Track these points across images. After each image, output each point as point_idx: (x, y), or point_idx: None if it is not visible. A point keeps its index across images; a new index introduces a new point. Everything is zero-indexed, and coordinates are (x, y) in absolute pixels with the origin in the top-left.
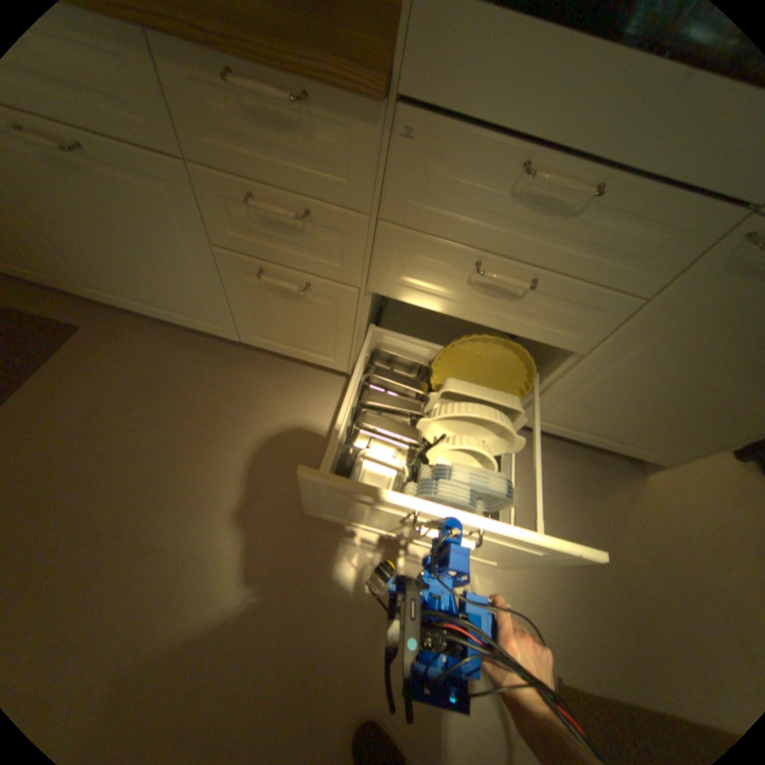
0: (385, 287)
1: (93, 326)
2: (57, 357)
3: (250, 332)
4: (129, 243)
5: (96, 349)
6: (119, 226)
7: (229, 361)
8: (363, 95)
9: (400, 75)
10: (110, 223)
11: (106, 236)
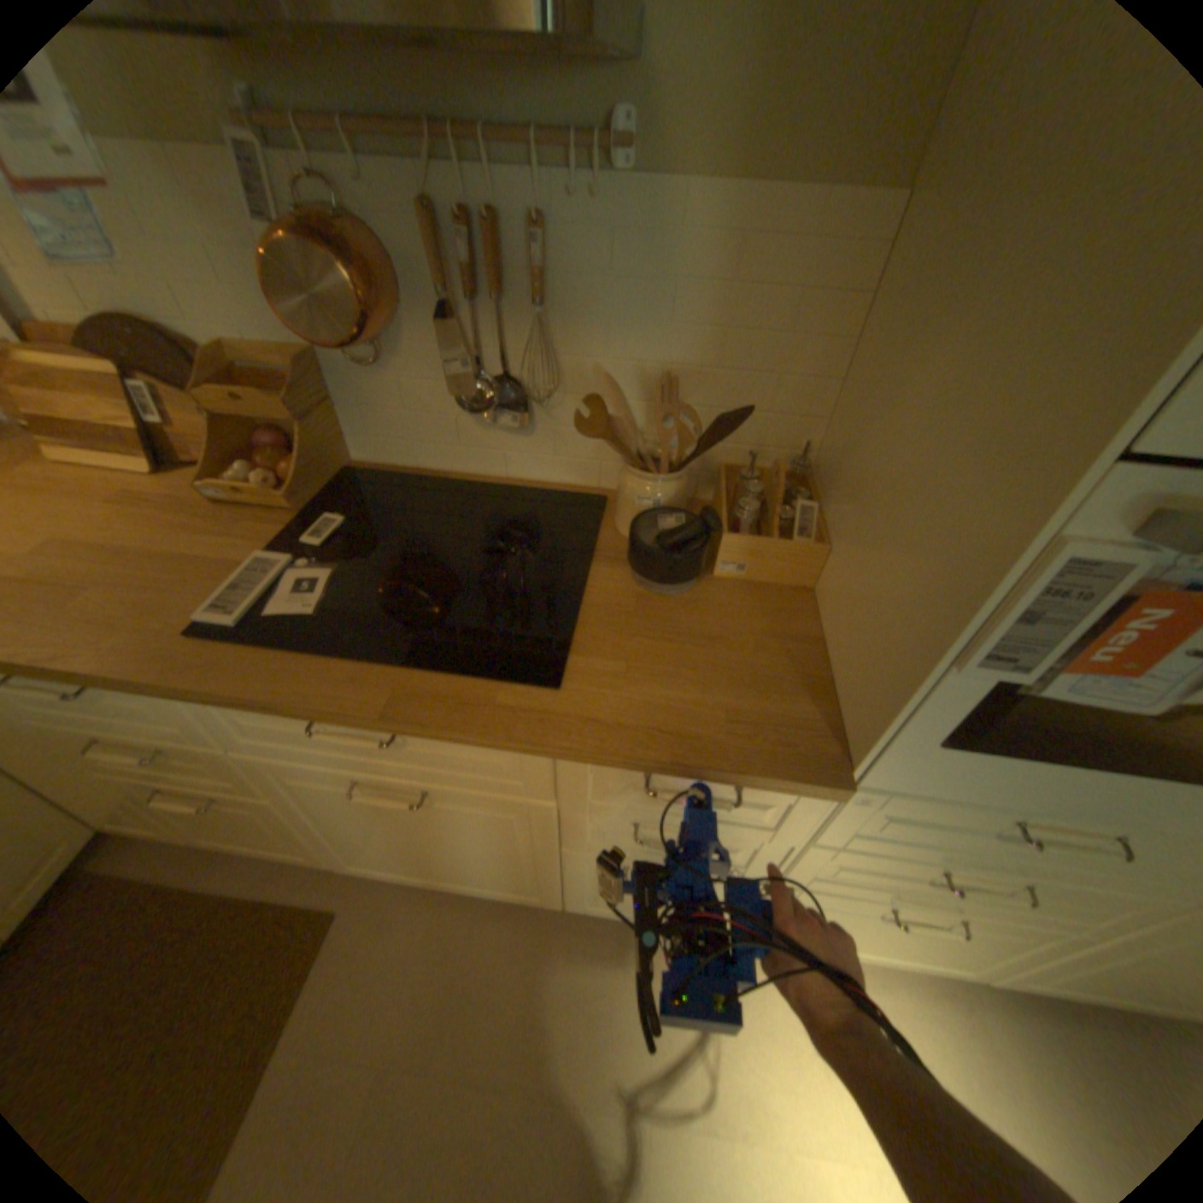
0: (806, 885)
1: (352, 907)
2: (314, 978)
3: (583, 905)
4: (444, 846)
5: (362, 950)
6: (440, 836)
7: (544, 932)
8: (822, 797)
9: (866, 780)
10: (427, 834)
11: (414, 841)
